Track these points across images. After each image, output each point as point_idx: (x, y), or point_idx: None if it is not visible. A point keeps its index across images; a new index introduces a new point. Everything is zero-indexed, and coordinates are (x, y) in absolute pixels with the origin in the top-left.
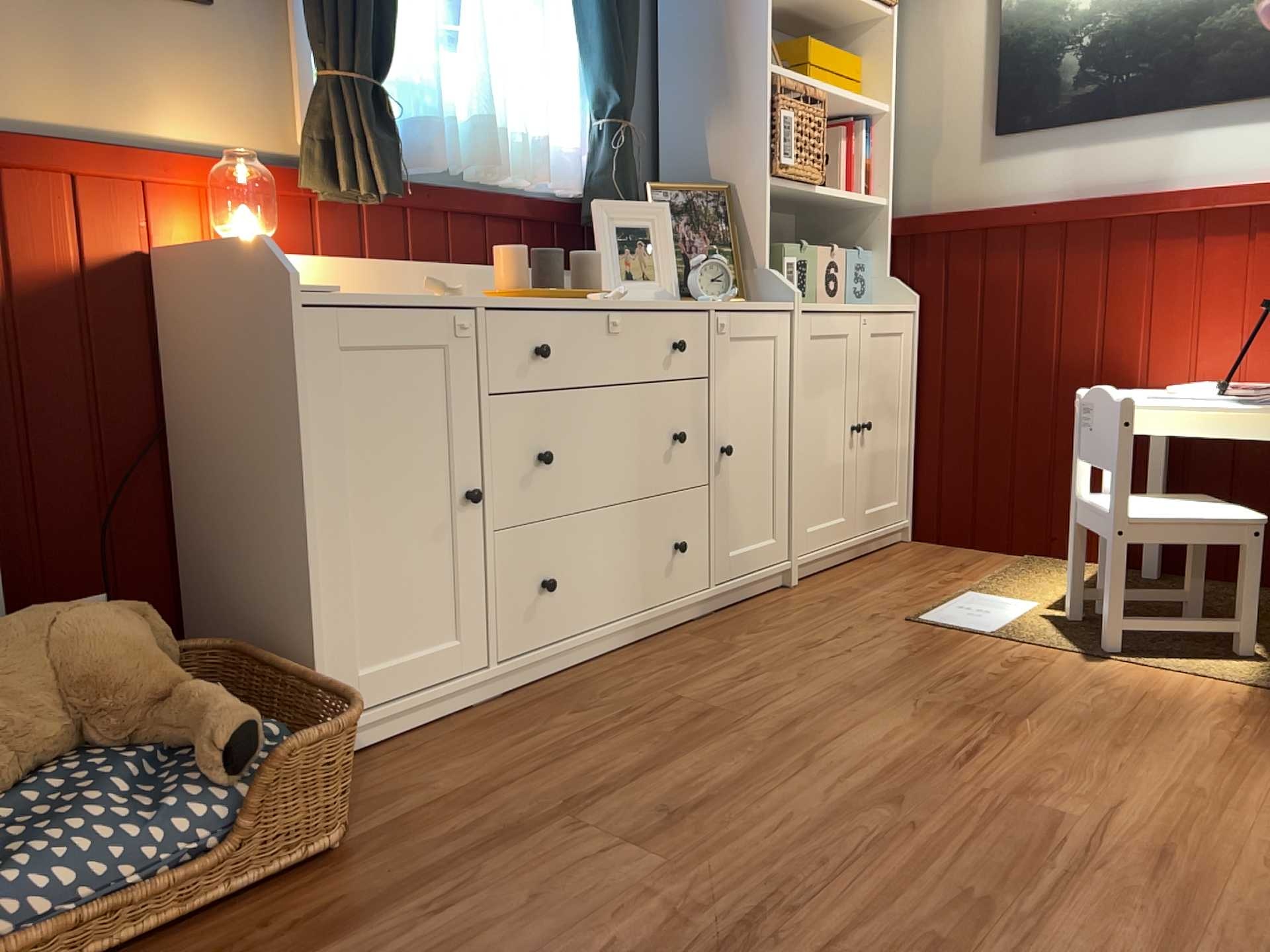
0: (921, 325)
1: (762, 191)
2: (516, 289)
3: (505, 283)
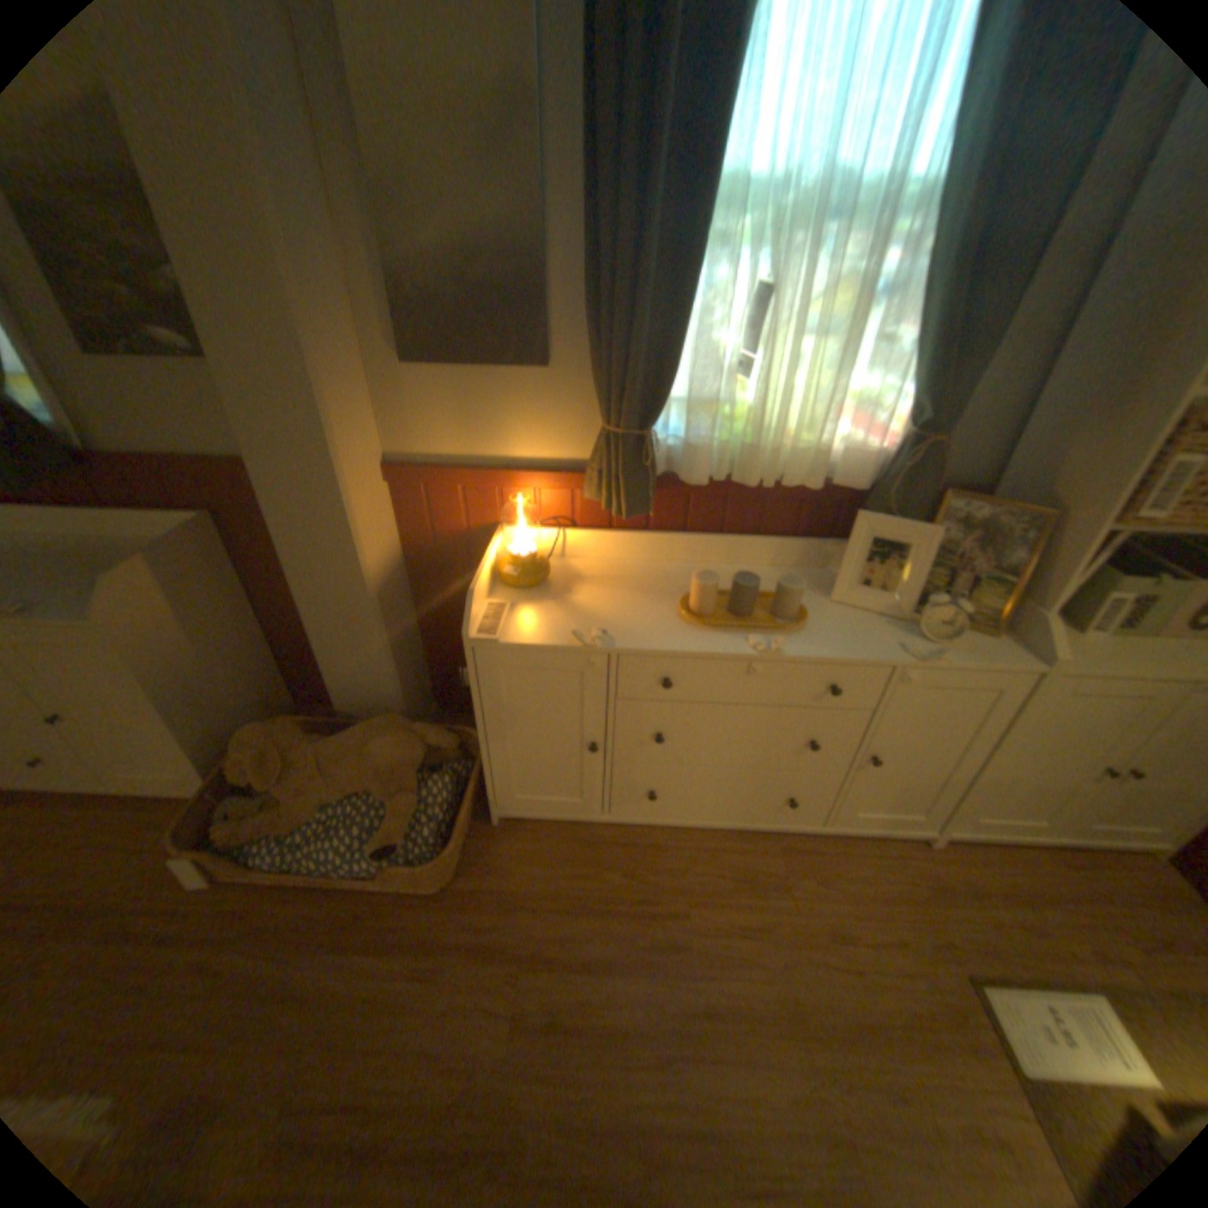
0: None
1: (1091, 539)
2: (693, 615)
3: (693, 603)
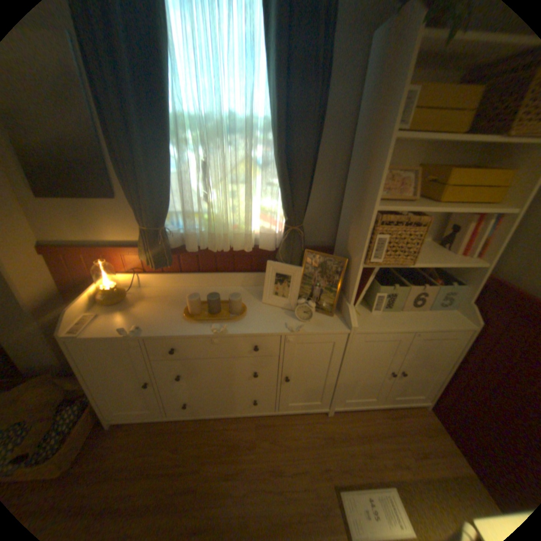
0: (480, 338)
1: (358, 271)
2: (188, 315)
3: (190, 309)
